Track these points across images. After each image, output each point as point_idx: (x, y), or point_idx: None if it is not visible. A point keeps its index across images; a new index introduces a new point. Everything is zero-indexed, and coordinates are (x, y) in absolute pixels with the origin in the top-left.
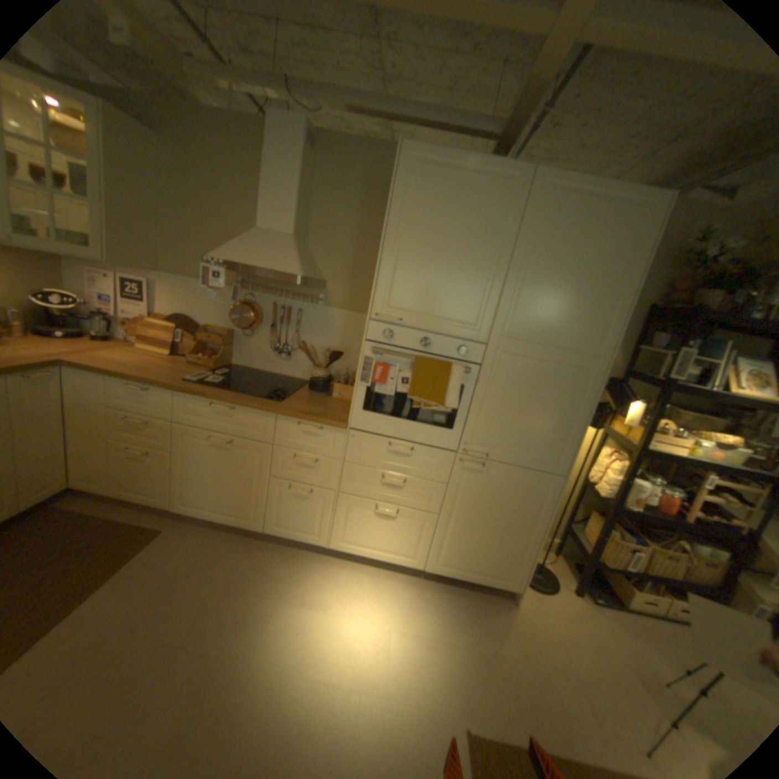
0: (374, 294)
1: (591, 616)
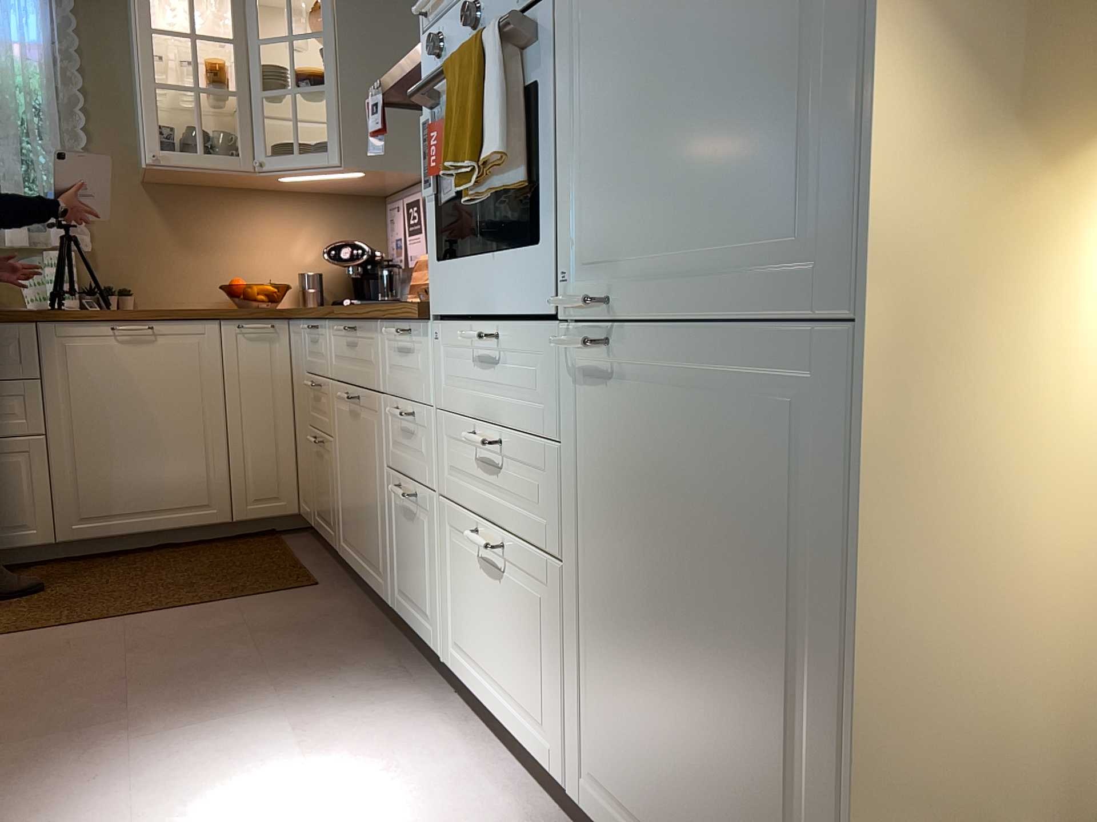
0: None
1: None
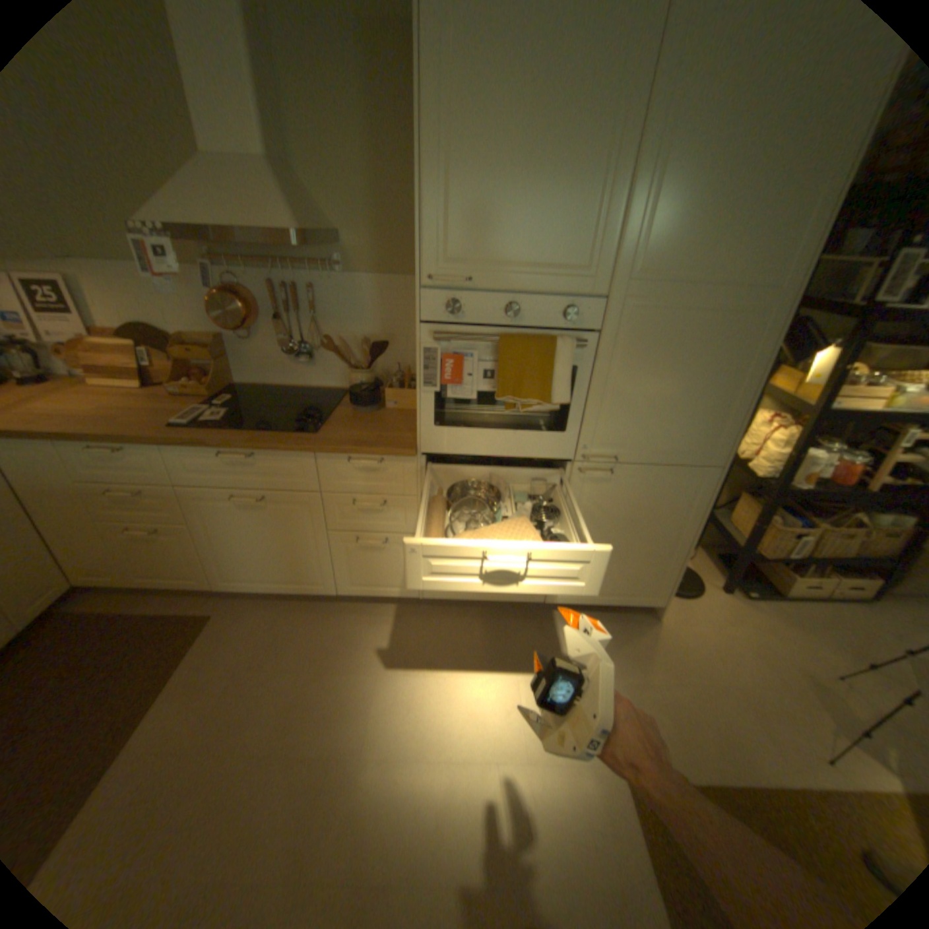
0: (421, 240)
1: (745, 614)
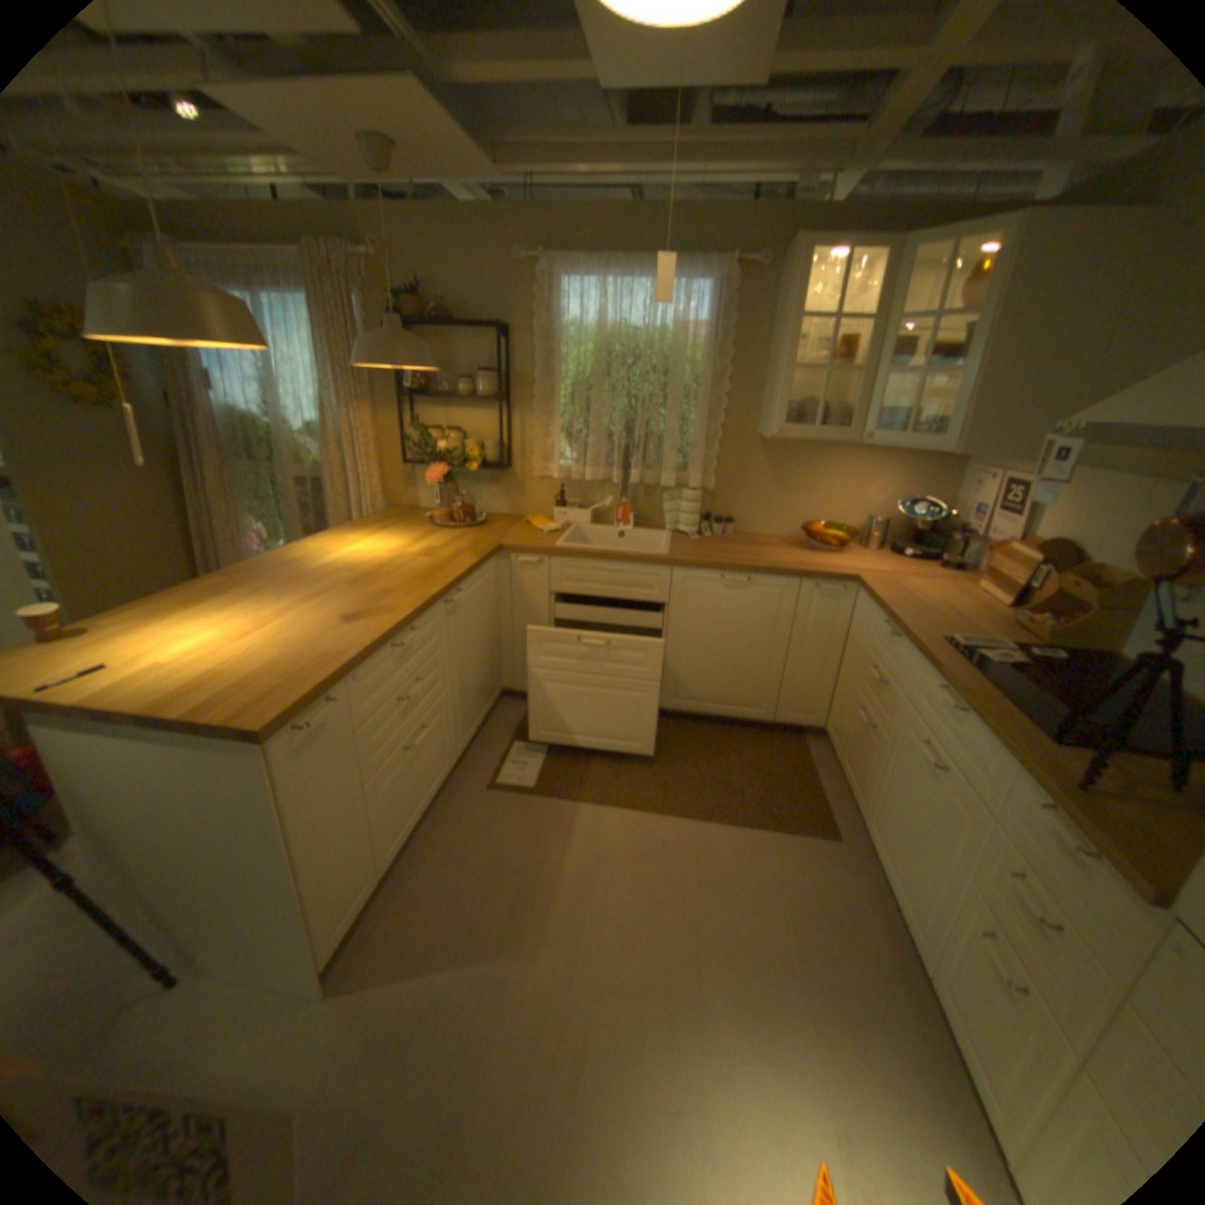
0: None
1: None
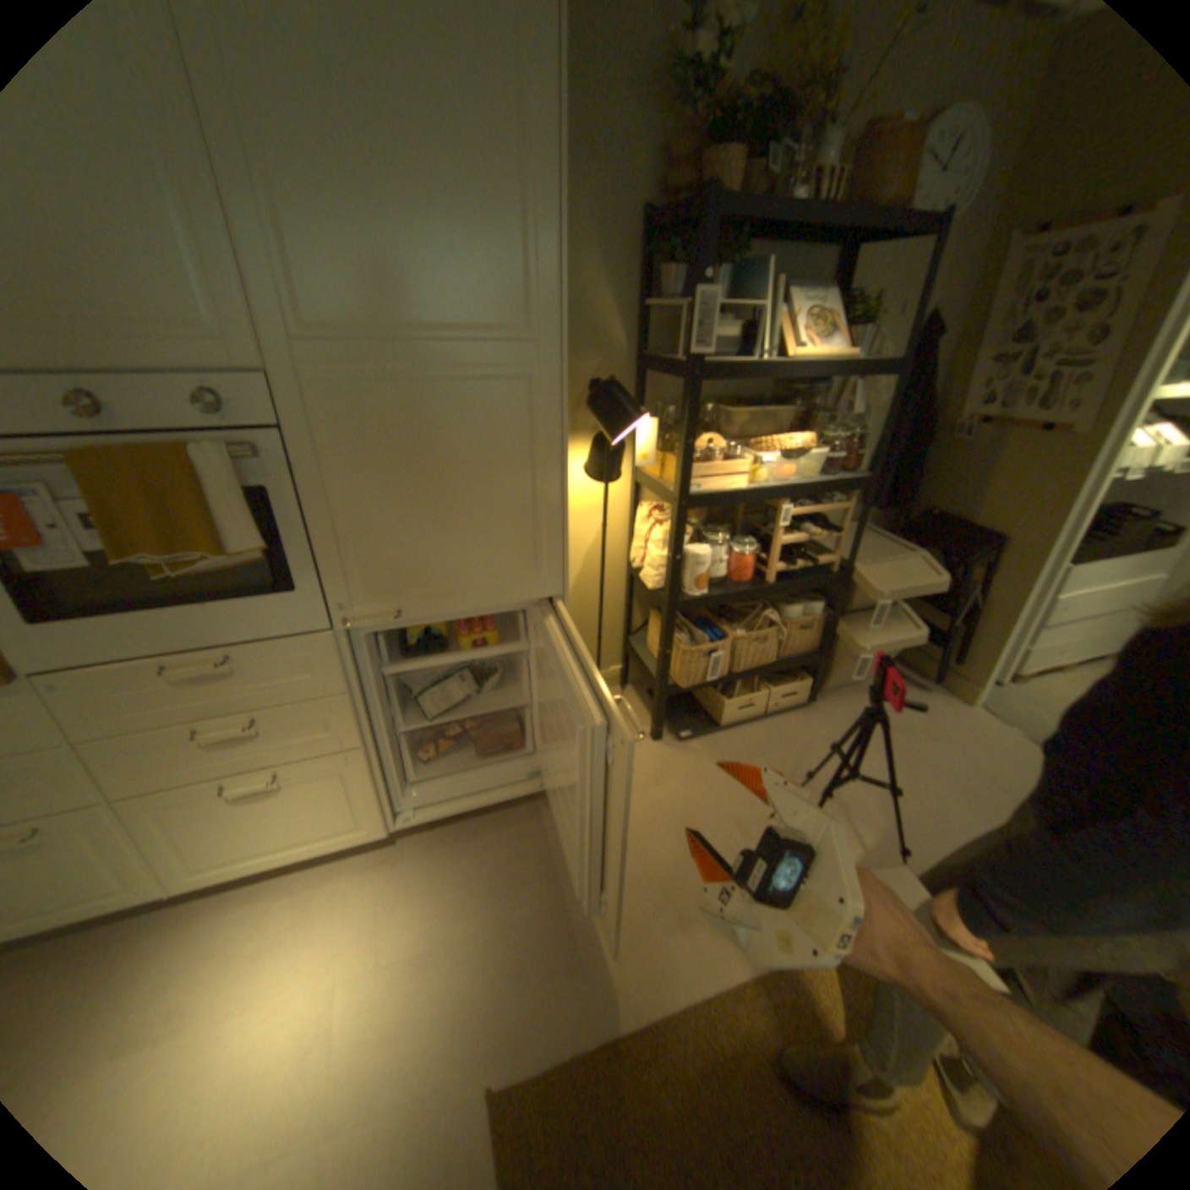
0: None
1: (673, 762)
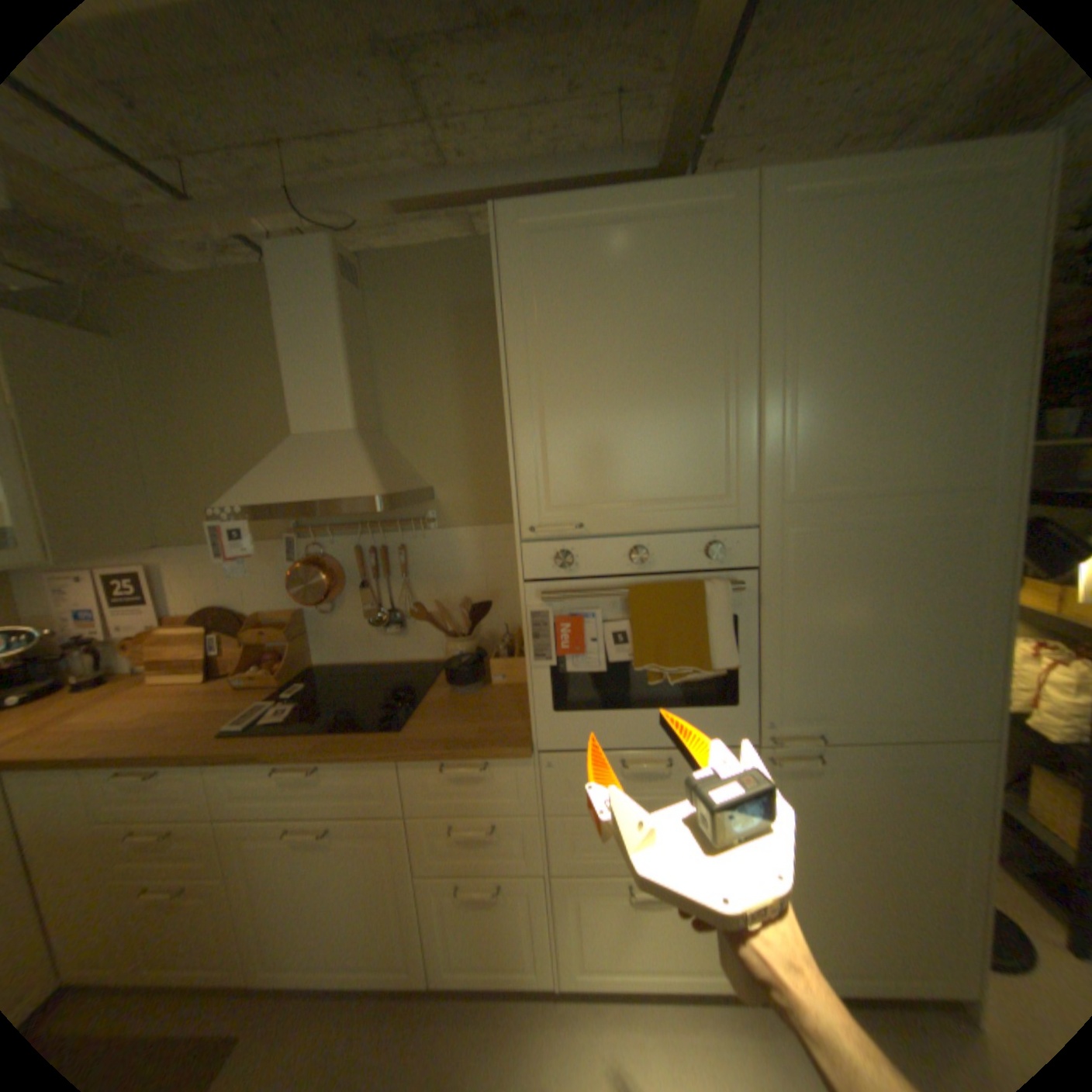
0: (518, 490)
1: None
